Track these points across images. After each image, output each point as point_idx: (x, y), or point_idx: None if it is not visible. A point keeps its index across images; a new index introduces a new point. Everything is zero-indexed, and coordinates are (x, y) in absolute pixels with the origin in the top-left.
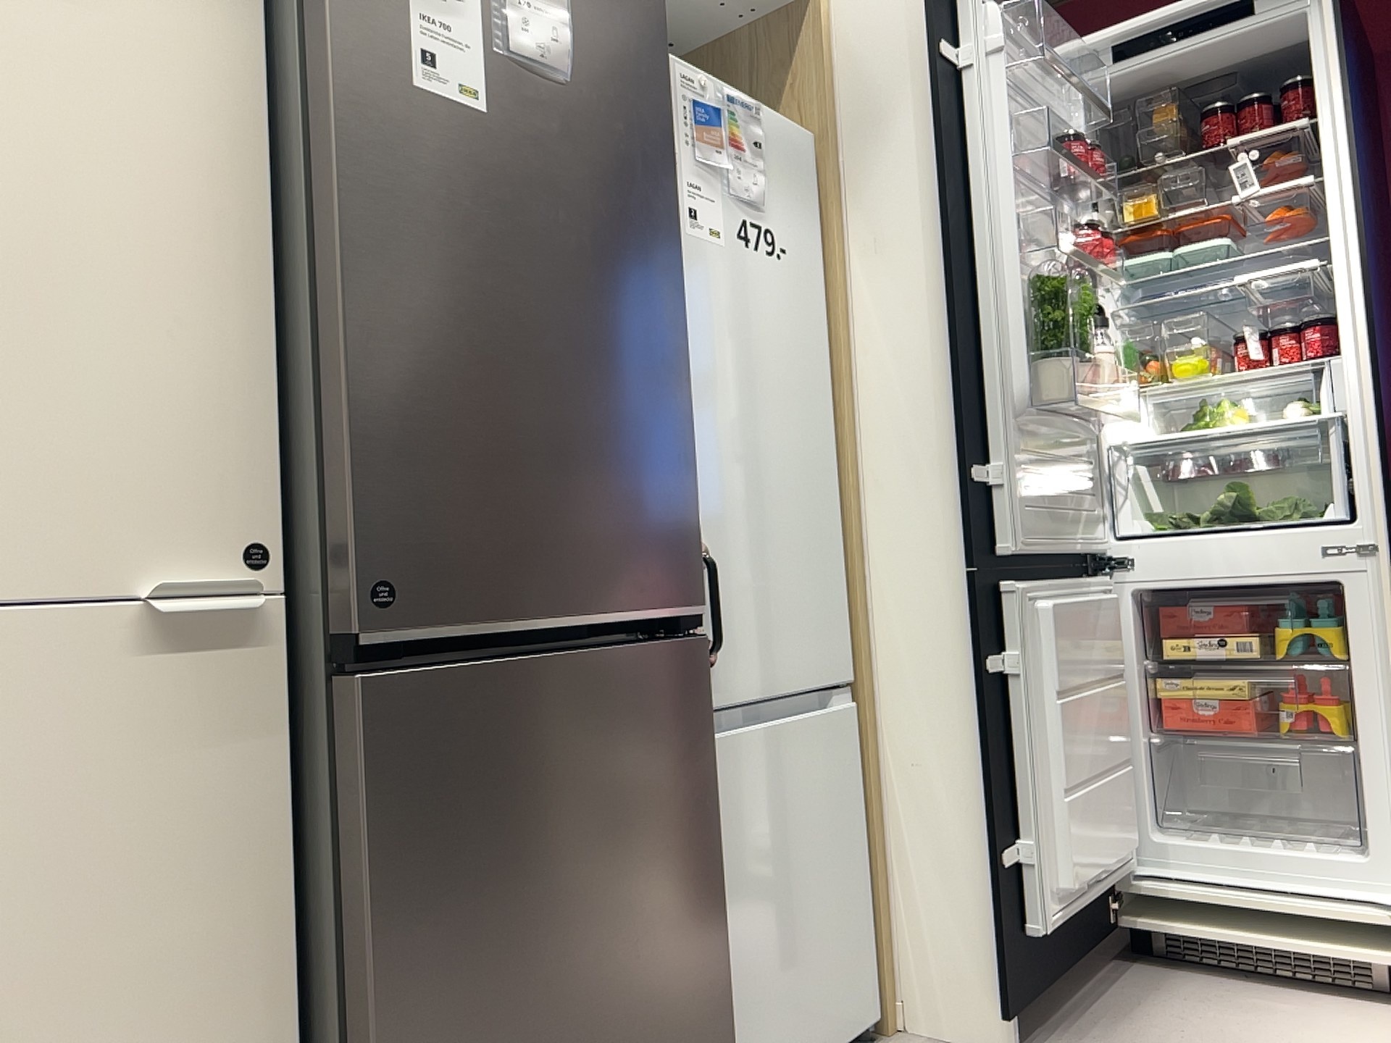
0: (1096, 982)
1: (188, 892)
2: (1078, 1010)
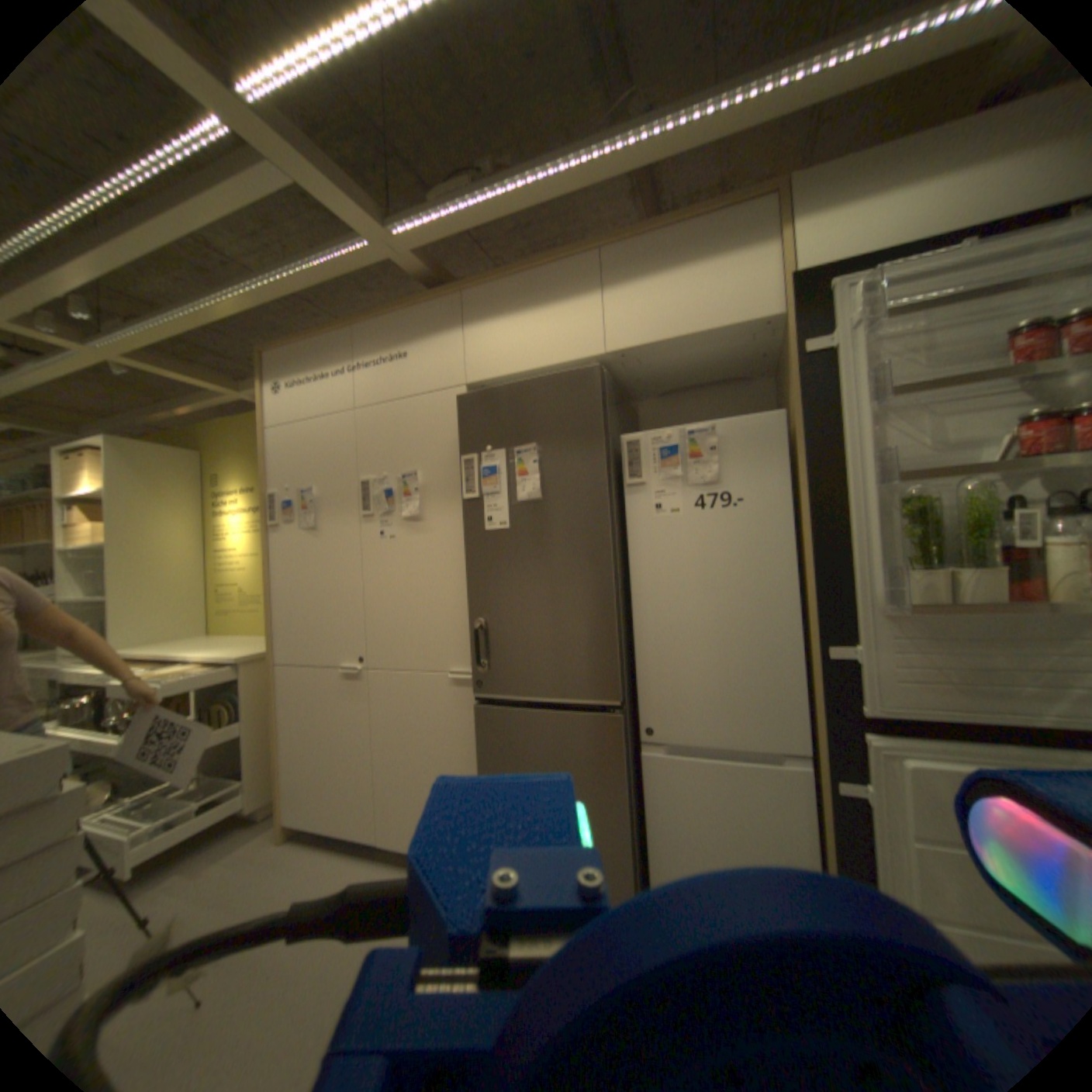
0: None
1: (462, 743)
2: None
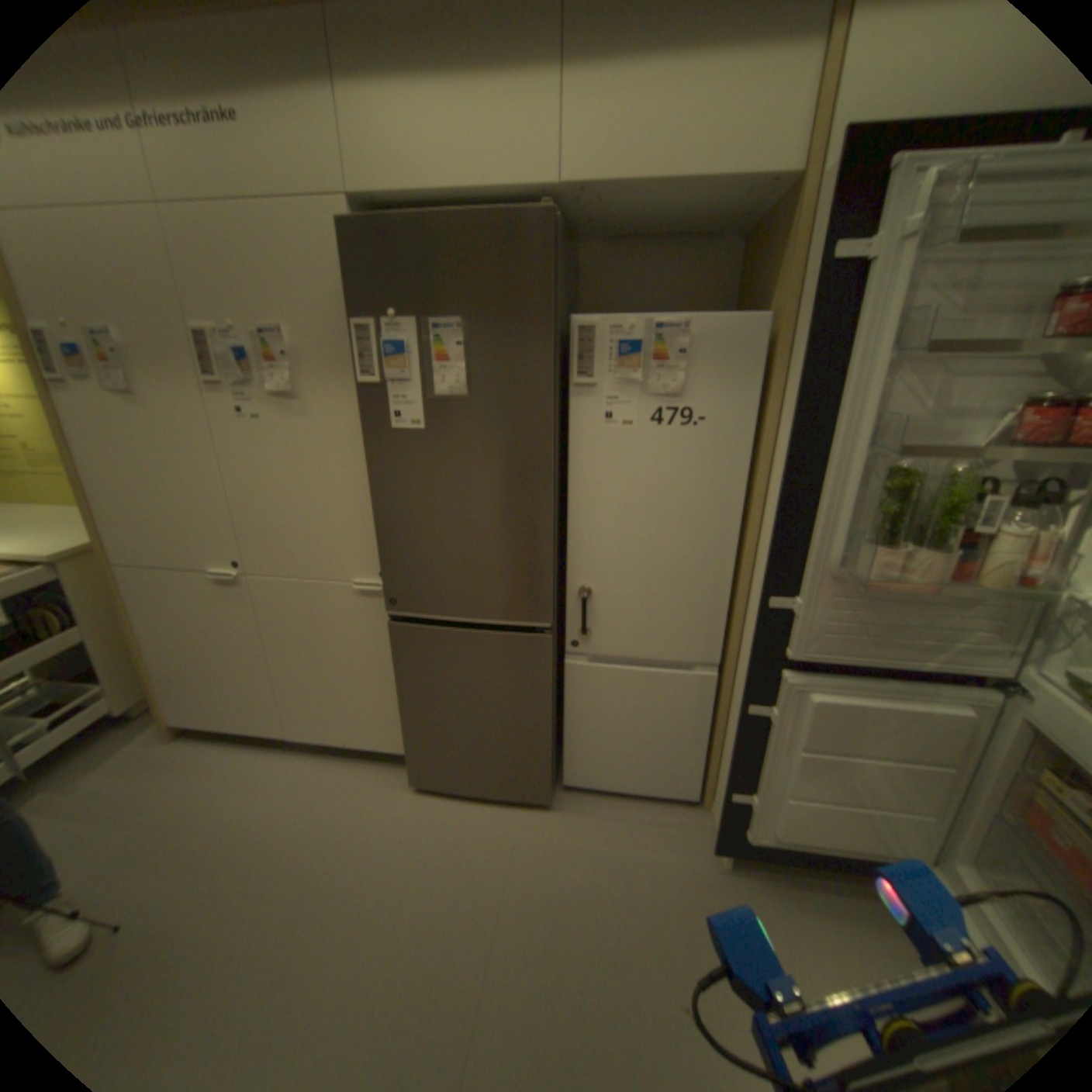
0: (851, 891)
1: (374, 650)
2: (803, 889)
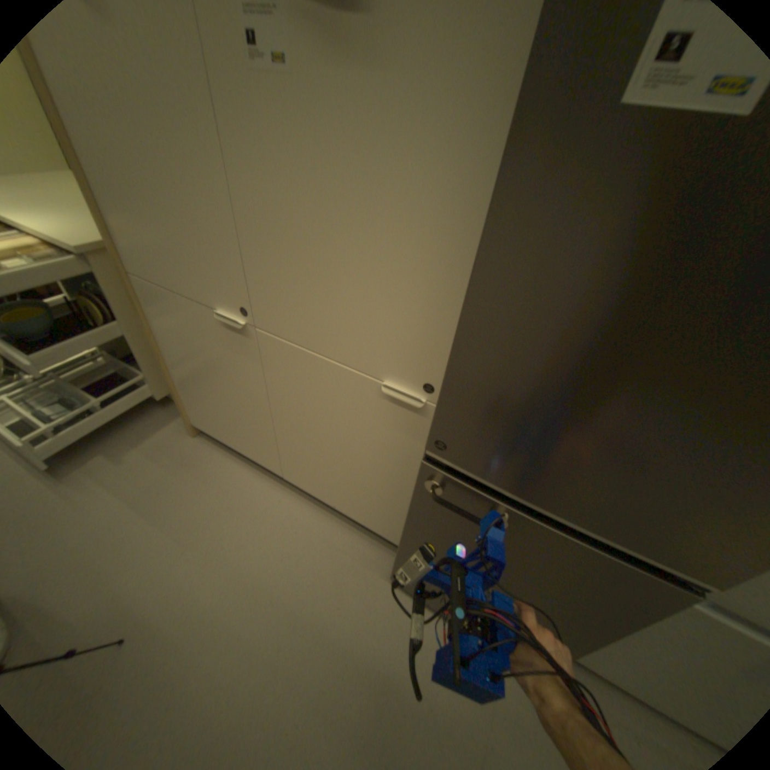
0: None
1: (387, 456)
2: None
